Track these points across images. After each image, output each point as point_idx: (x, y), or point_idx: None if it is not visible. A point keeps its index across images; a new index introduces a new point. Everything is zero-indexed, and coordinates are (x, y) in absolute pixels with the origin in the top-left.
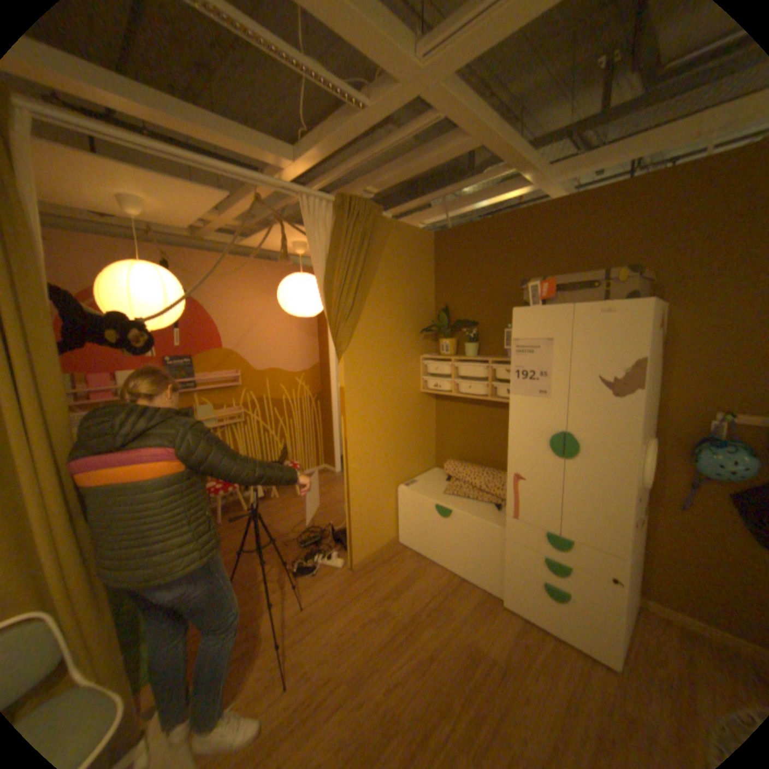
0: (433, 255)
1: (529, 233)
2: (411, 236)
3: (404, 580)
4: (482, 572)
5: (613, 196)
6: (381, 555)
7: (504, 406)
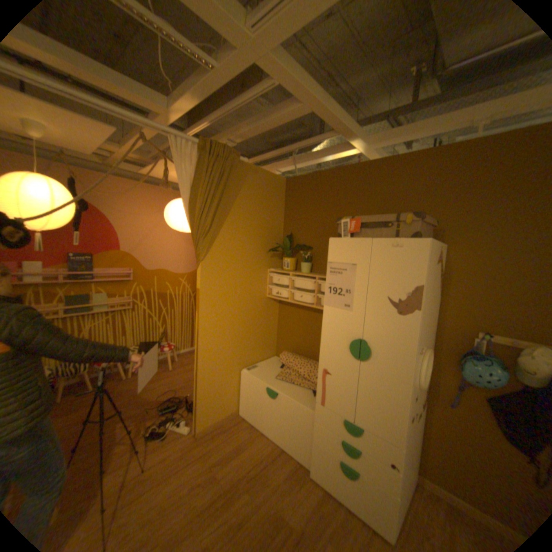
0: (284, 195)
1: (352, 184)
2: (267, 179)
3: (235, 449)
4: (297, 446)
5: (411, 162)
6: (222, 425)
7: None
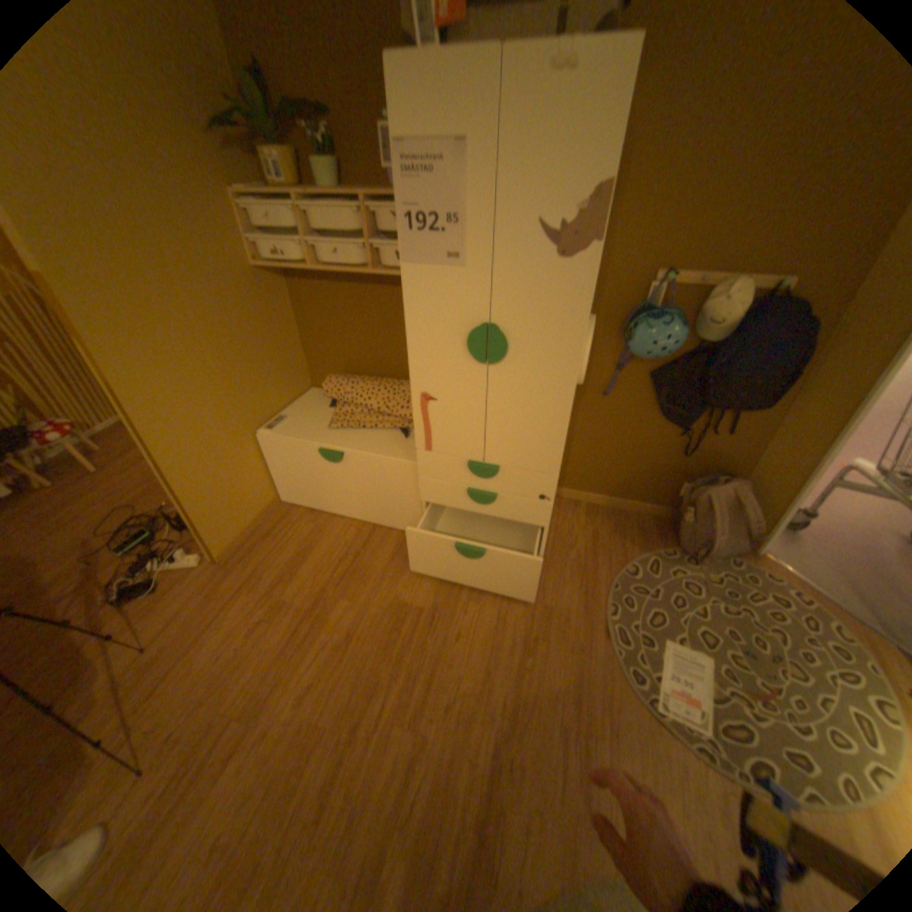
0: None
1: None
2: None
3: (297, 552)
4: (395, 513)
5: None
6: (258, 528)
7: (397, 283)
